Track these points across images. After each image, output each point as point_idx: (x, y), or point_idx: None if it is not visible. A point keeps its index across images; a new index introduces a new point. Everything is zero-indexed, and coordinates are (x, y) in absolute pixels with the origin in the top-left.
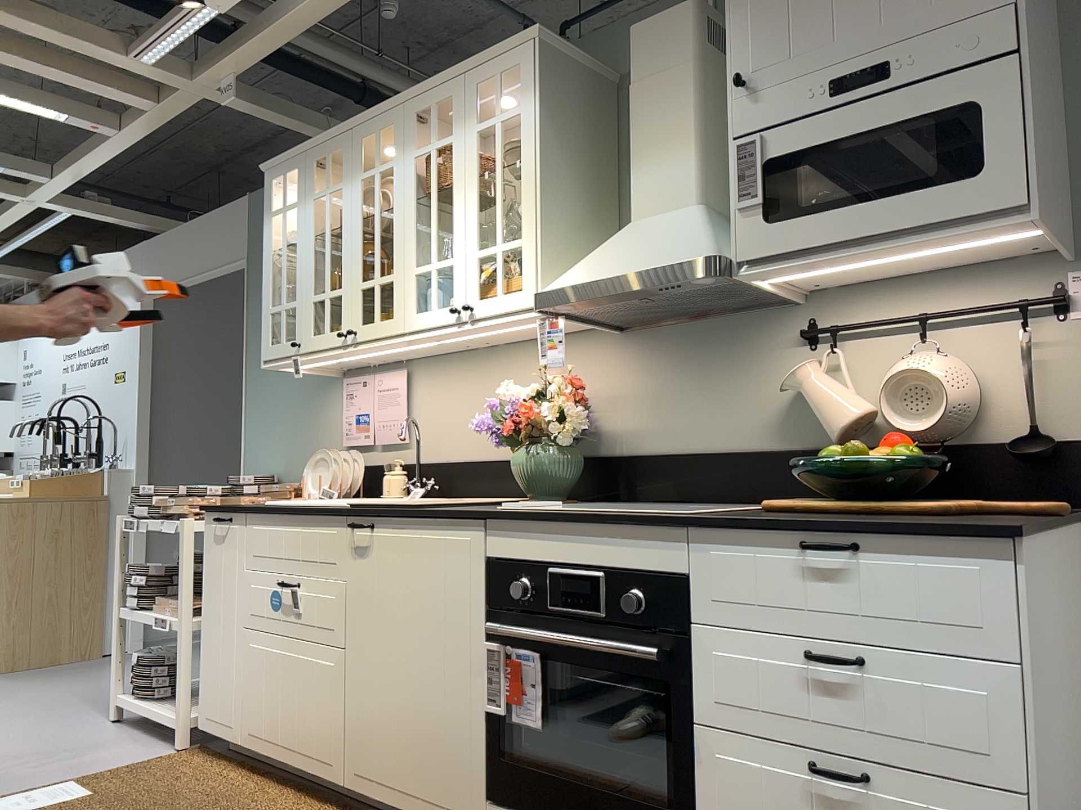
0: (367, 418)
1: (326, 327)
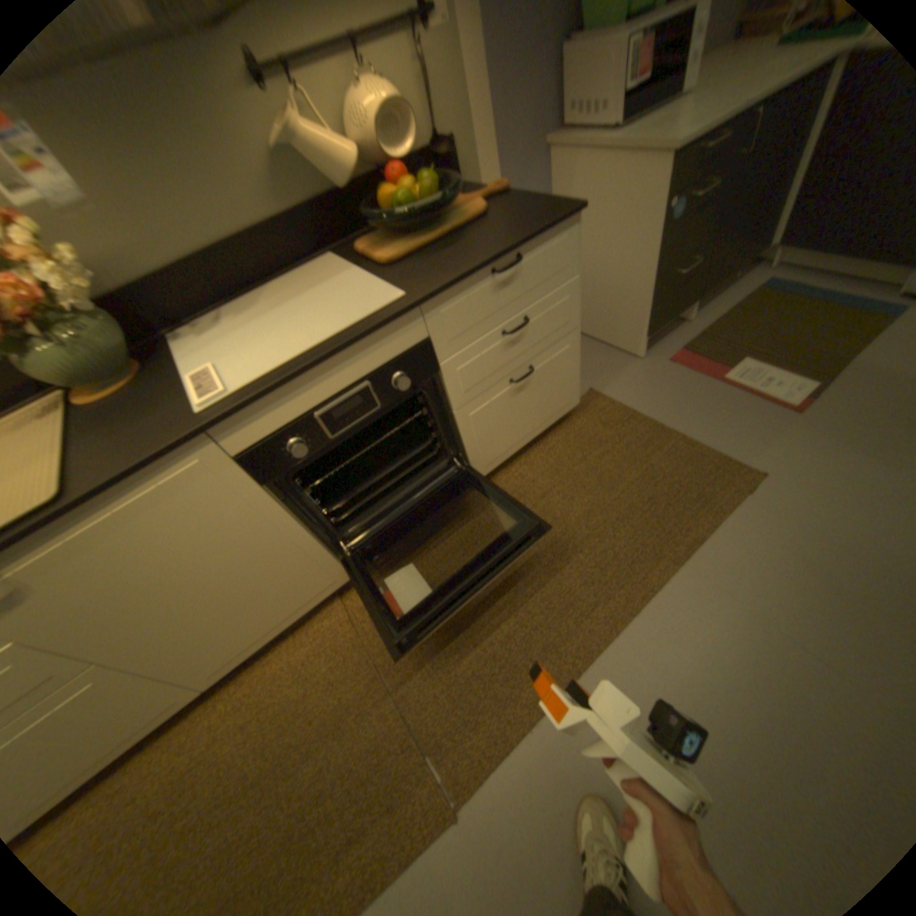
0: None
1: None
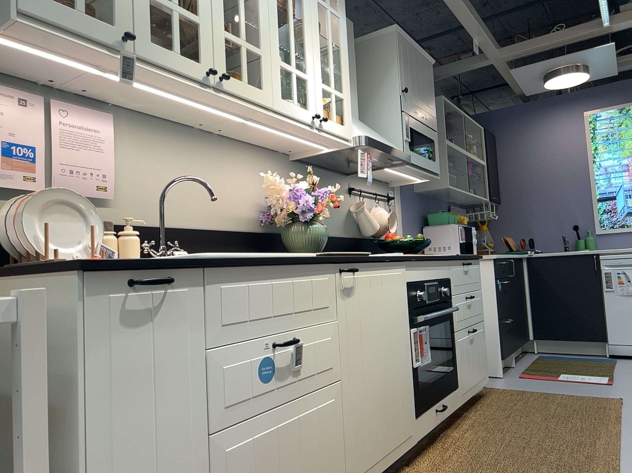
0: (33, 152)
1: (177, 47)
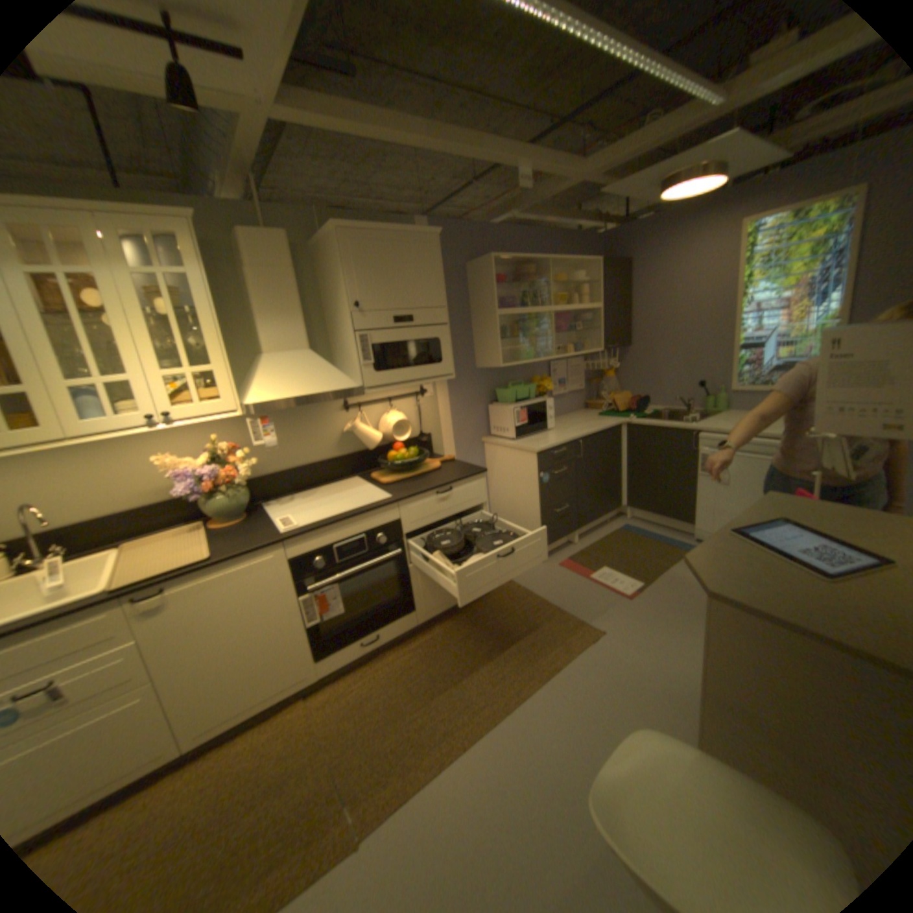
0: None
1: None
